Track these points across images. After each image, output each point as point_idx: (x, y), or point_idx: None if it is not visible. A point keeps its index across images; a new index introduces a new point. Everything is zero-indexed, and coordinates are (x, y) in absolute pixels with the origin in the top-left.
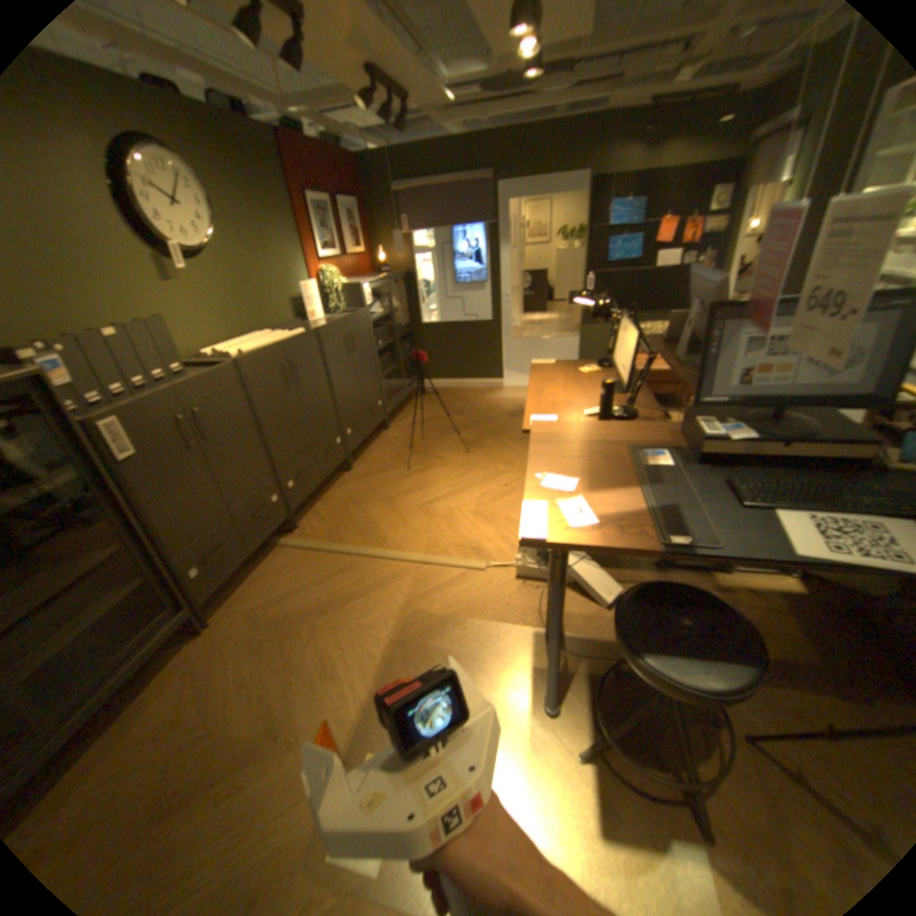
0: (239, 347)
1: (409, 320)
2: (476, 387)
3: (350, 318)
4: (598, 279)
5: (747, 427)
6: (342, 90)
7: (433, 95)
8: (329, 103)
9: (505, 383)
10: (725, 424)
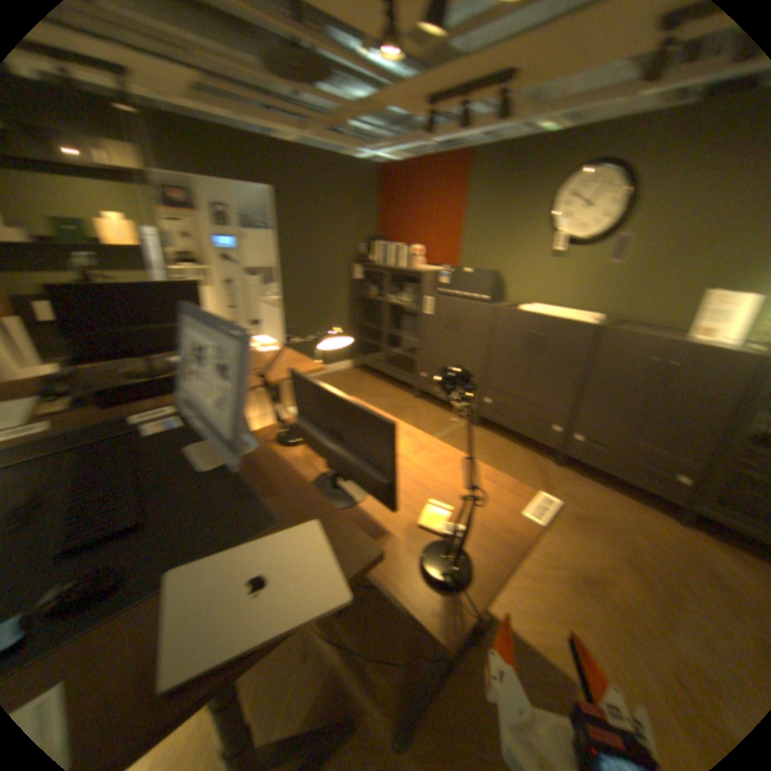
0: (538, 308)
1: None
2: None
3: (692, 346)
4: None
5: None
6: None
7: None
8: None
9: None
10: None
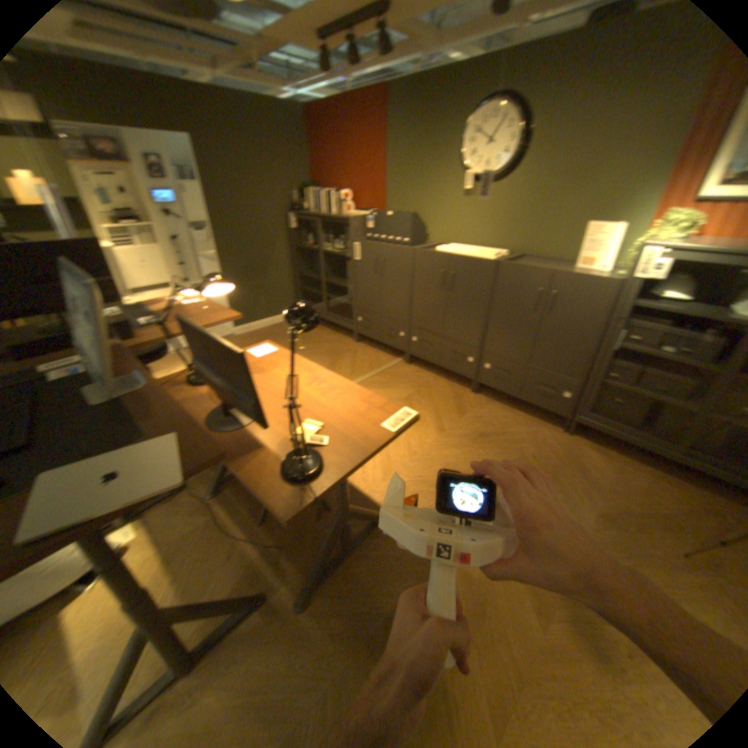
0: (449, 248)
1: None
2: None
3: (566, 275)
4: None
5: None
6: None
7: None
8: None
9: None
10: None
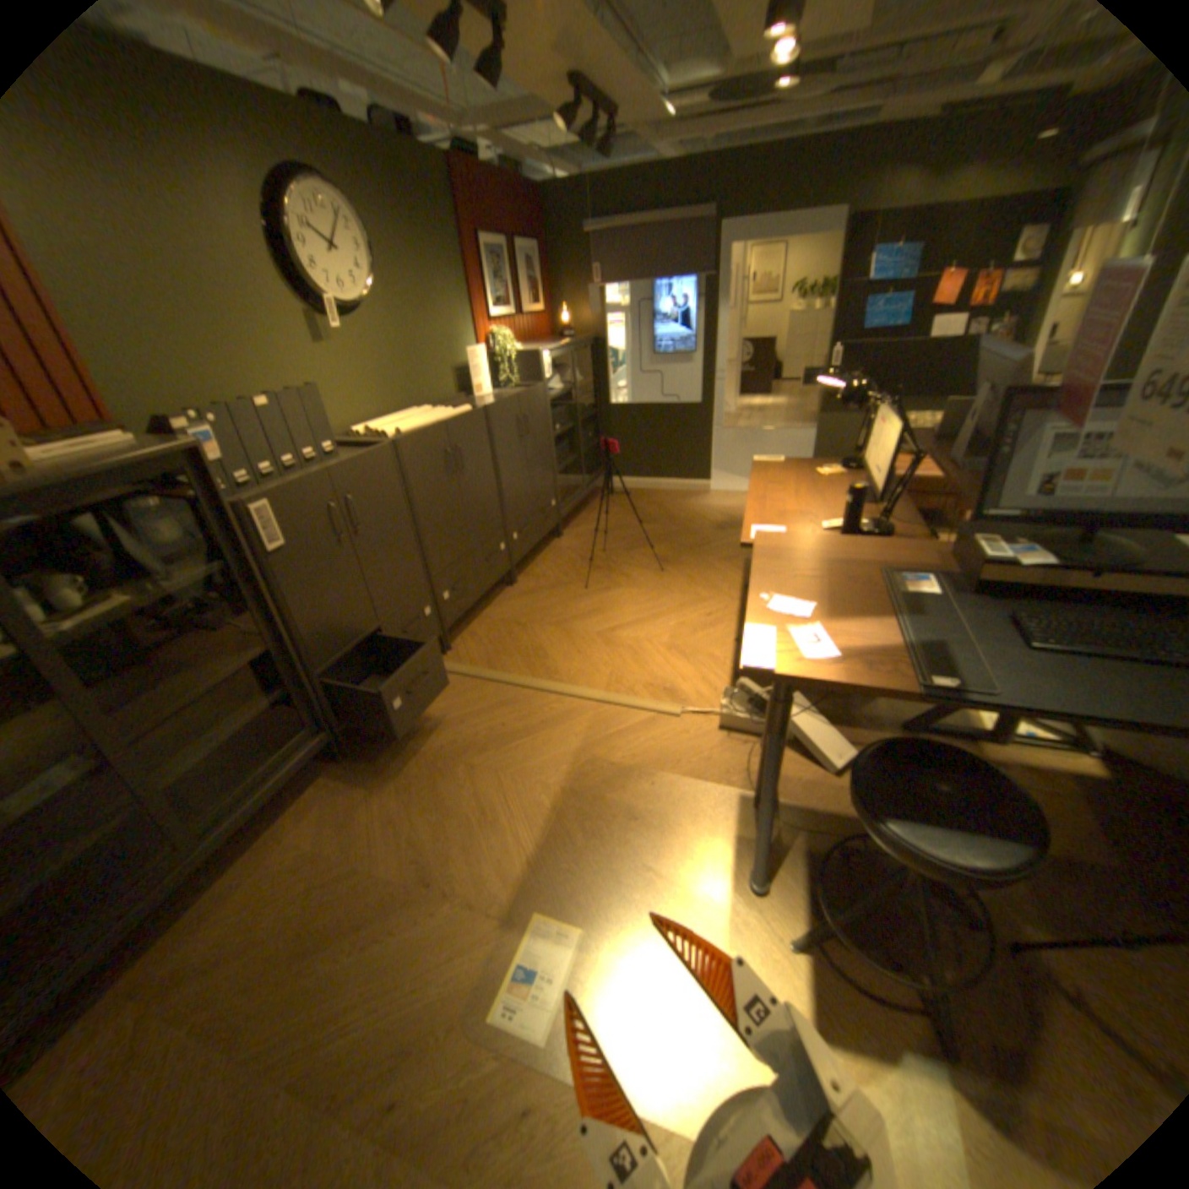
0: (396, 426)
1: (593, 400)
2: (673, 489)
3: (525, 395)
4: (848, 354)
5: (1044, 550)
6: (532, 105)
7: (646, 109)
8: (514, 121)
9: (712, 486)
10: (1013, 547)
